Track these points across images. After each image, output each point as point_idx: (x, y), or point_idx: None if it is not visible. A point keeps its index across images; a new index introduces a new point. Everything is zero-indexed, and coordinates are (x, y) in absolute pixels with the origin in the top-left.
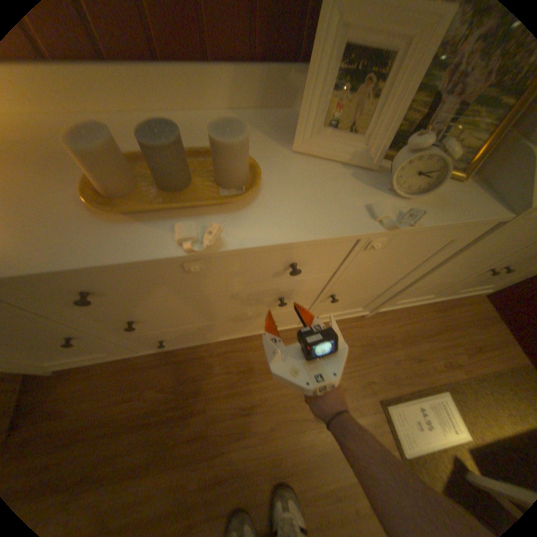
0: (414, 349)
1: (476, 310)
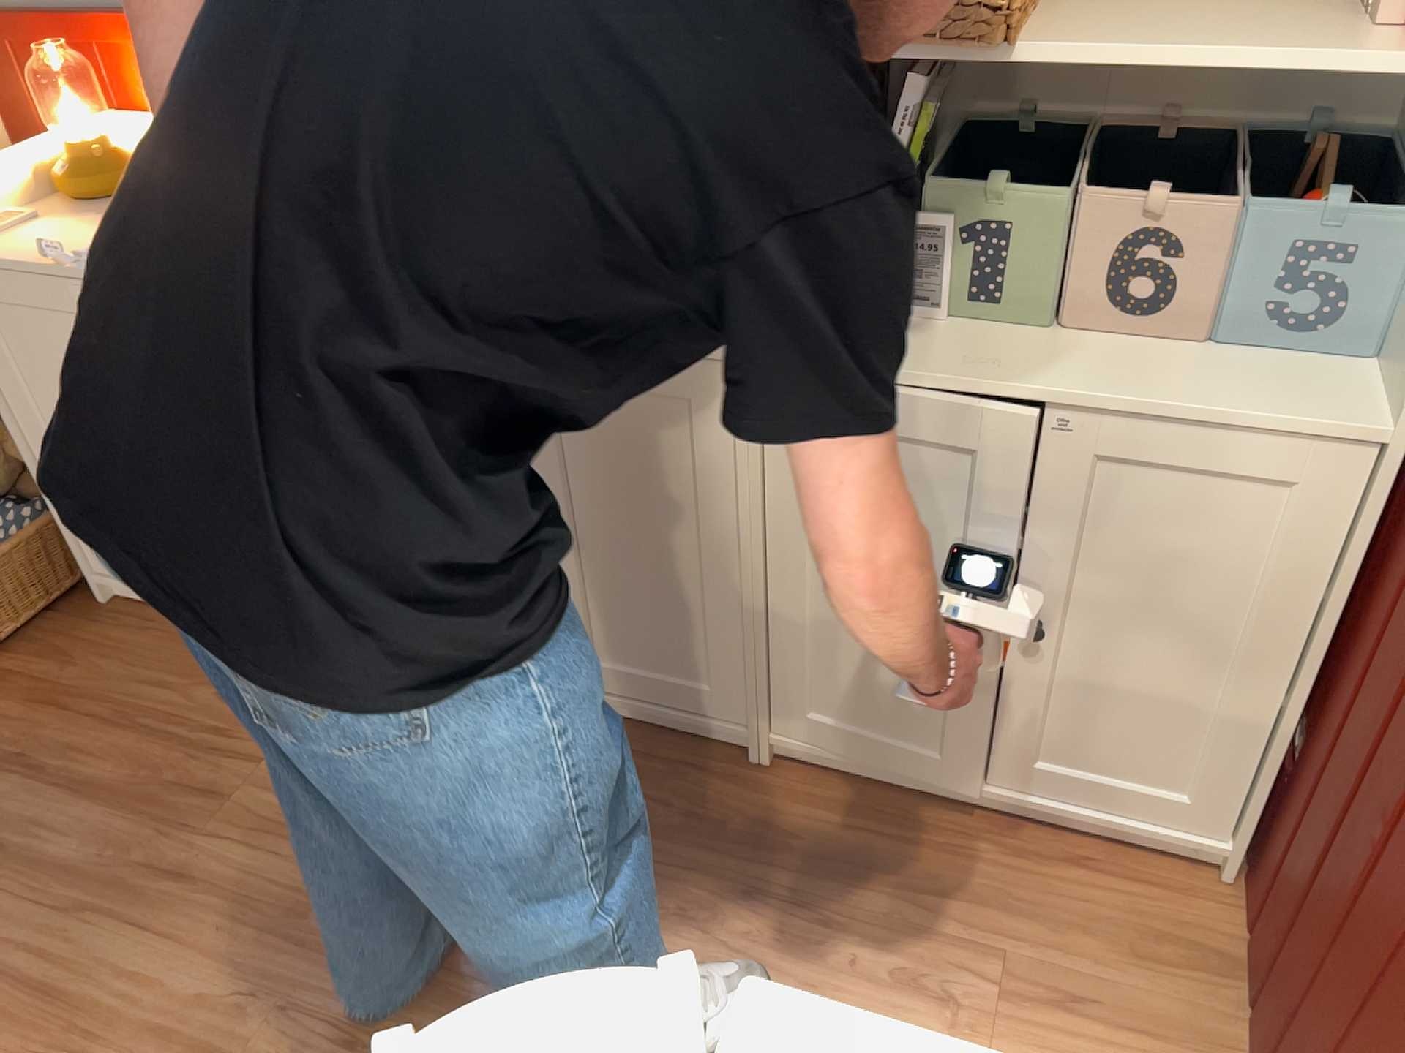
0: (832, 882)
1: (1160, 898)
